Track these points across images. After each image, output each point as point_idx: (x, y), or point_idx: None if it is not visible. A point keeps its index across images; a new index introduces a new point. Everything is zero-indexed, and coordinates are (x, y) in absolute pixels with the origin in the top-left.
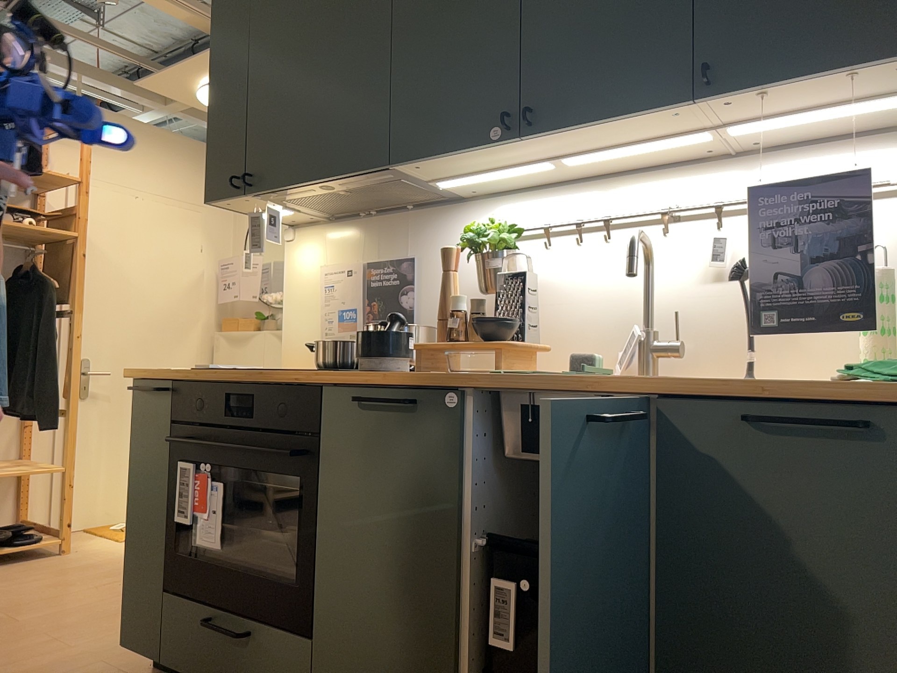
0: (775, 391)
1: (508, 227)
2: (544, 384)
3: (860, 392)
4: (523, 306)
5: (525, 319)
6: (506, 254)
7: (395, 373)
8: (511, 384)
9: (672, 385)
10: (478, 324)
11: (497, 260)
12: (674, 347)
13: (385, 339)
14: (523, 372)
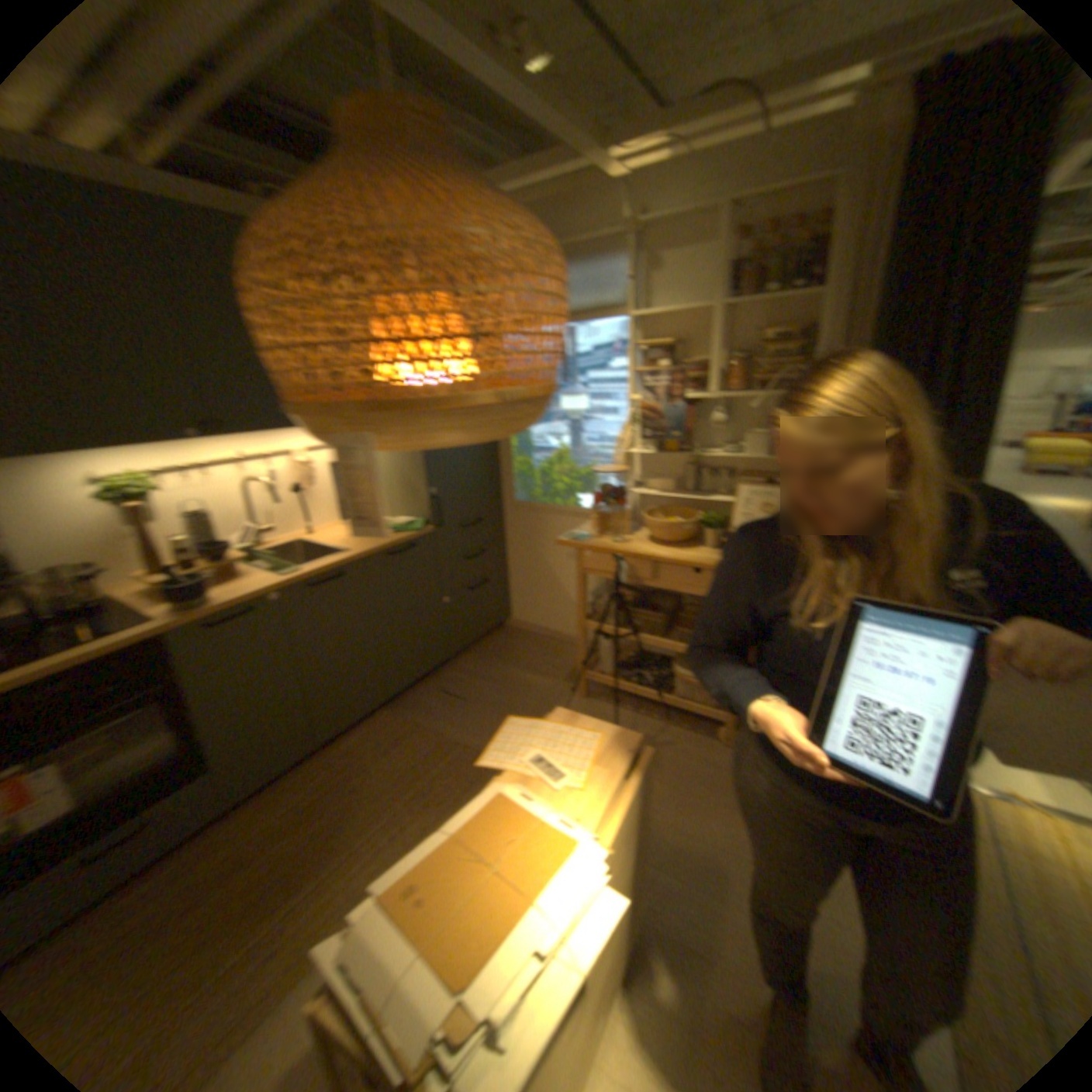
0: (390, 545)
1: (134, 479)
2: (312, 572)
3: (404, 538)
4: (201, 533)
5: (203, 541)
6: (140, 498)
7: (204, 602)
8: (303, 577)
9: (364, 554)
10: (194, 554)
11: (141, 505)
12: (266, 530)
13: (192, 586)
14: (293, 570)
